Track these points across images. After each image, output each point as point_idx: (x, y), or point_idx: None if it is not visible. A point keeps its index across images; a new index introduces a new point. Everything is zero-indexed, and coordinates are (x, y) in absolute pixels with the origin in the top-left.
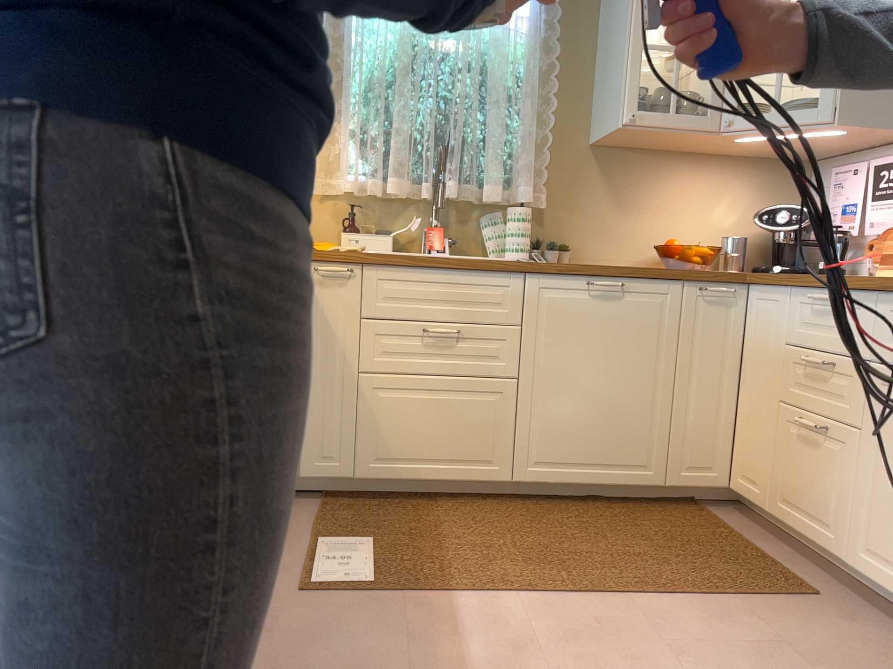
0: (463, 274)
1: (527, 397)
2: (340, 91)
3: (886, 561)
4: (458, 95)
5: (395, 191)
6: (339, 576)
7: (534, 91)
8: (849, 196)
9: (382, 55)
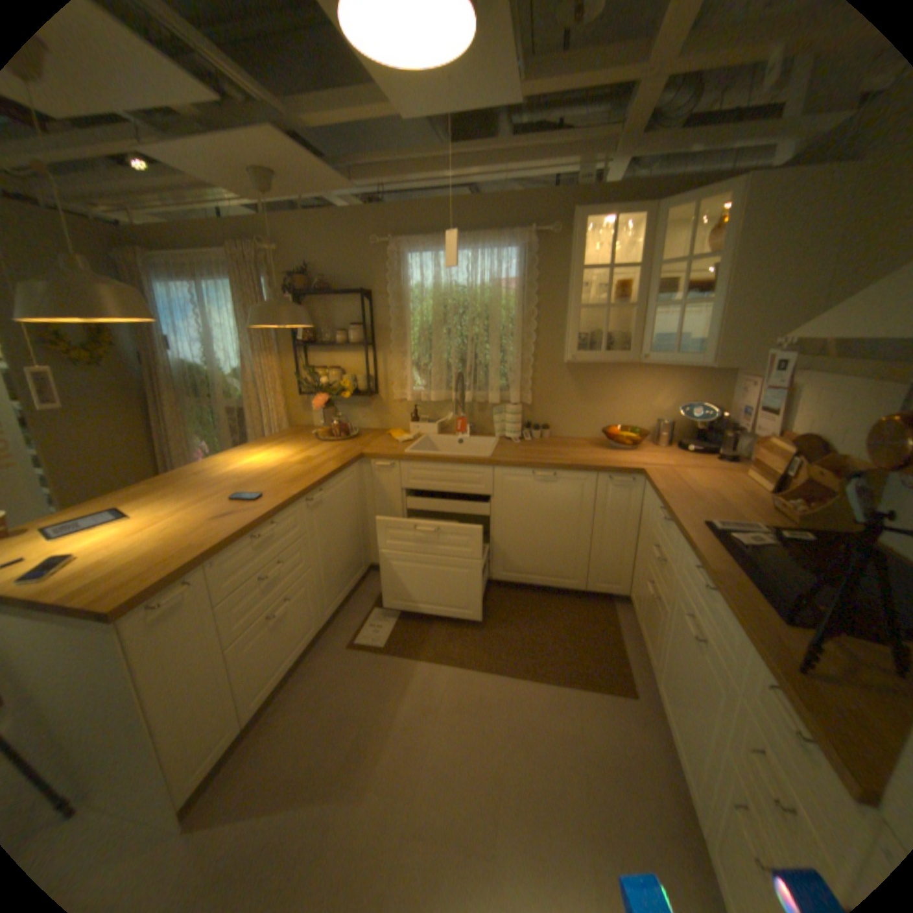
0: (456, 467)
1: (497, 536)
2: (405, 339)
3: (668, 701)
4: (470, 339)
5: (435, 401)
6: (370, 641)
7: (520, 330)
8: (750, 402)
9: (425, 317)
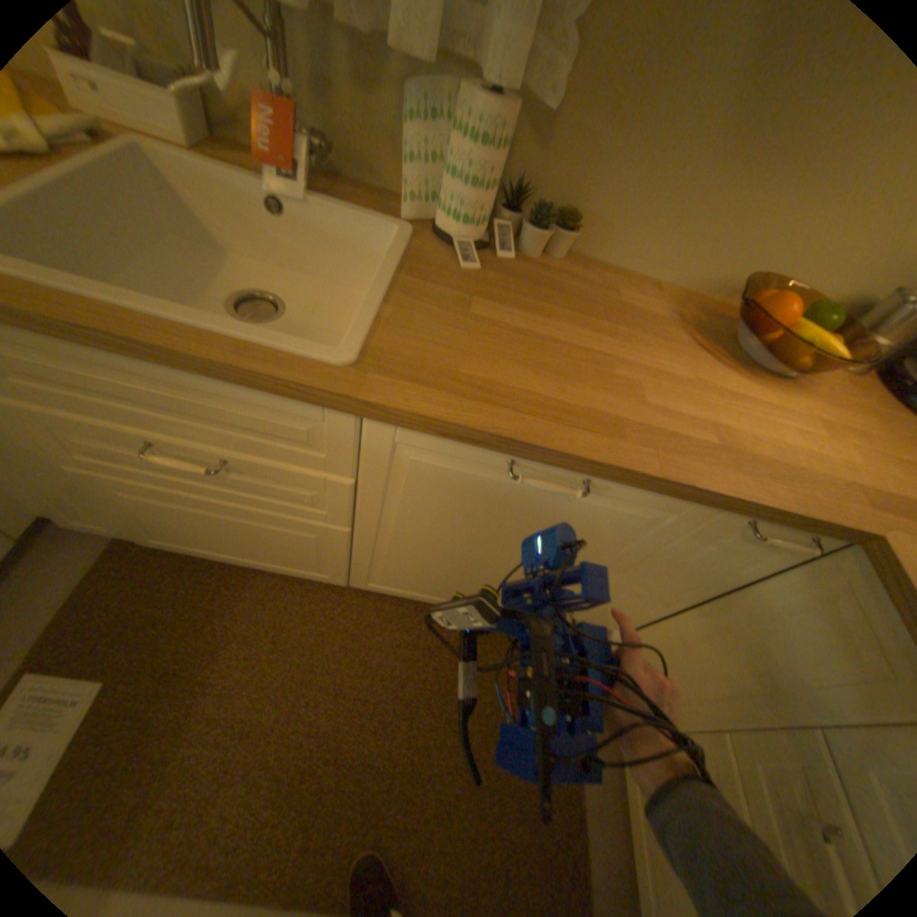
0: (198, 378)
1: (364, 548)
2: None
3: None
4: None
5: None
6: None
7: None
8: None
9: None
